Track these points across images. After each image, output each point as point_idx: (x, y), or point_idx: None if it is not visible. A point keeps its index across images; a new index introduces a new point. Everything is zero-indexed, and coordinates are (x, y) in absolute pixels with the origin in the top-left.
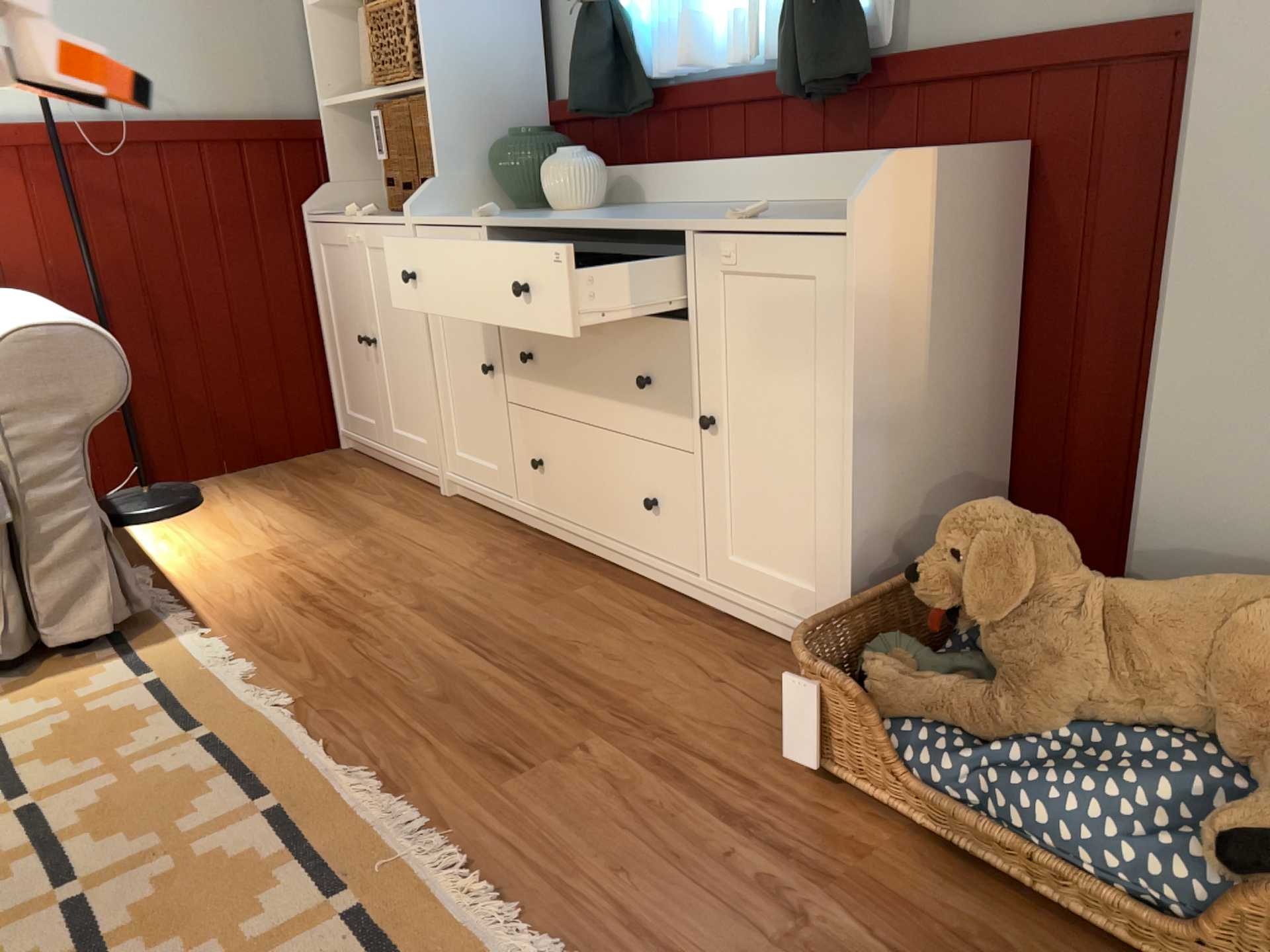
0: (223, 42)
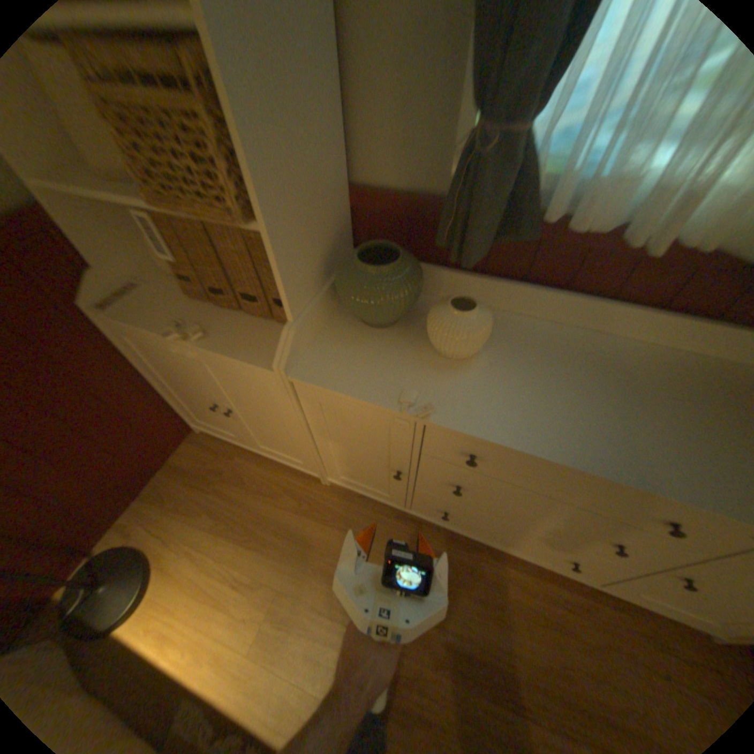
0: None
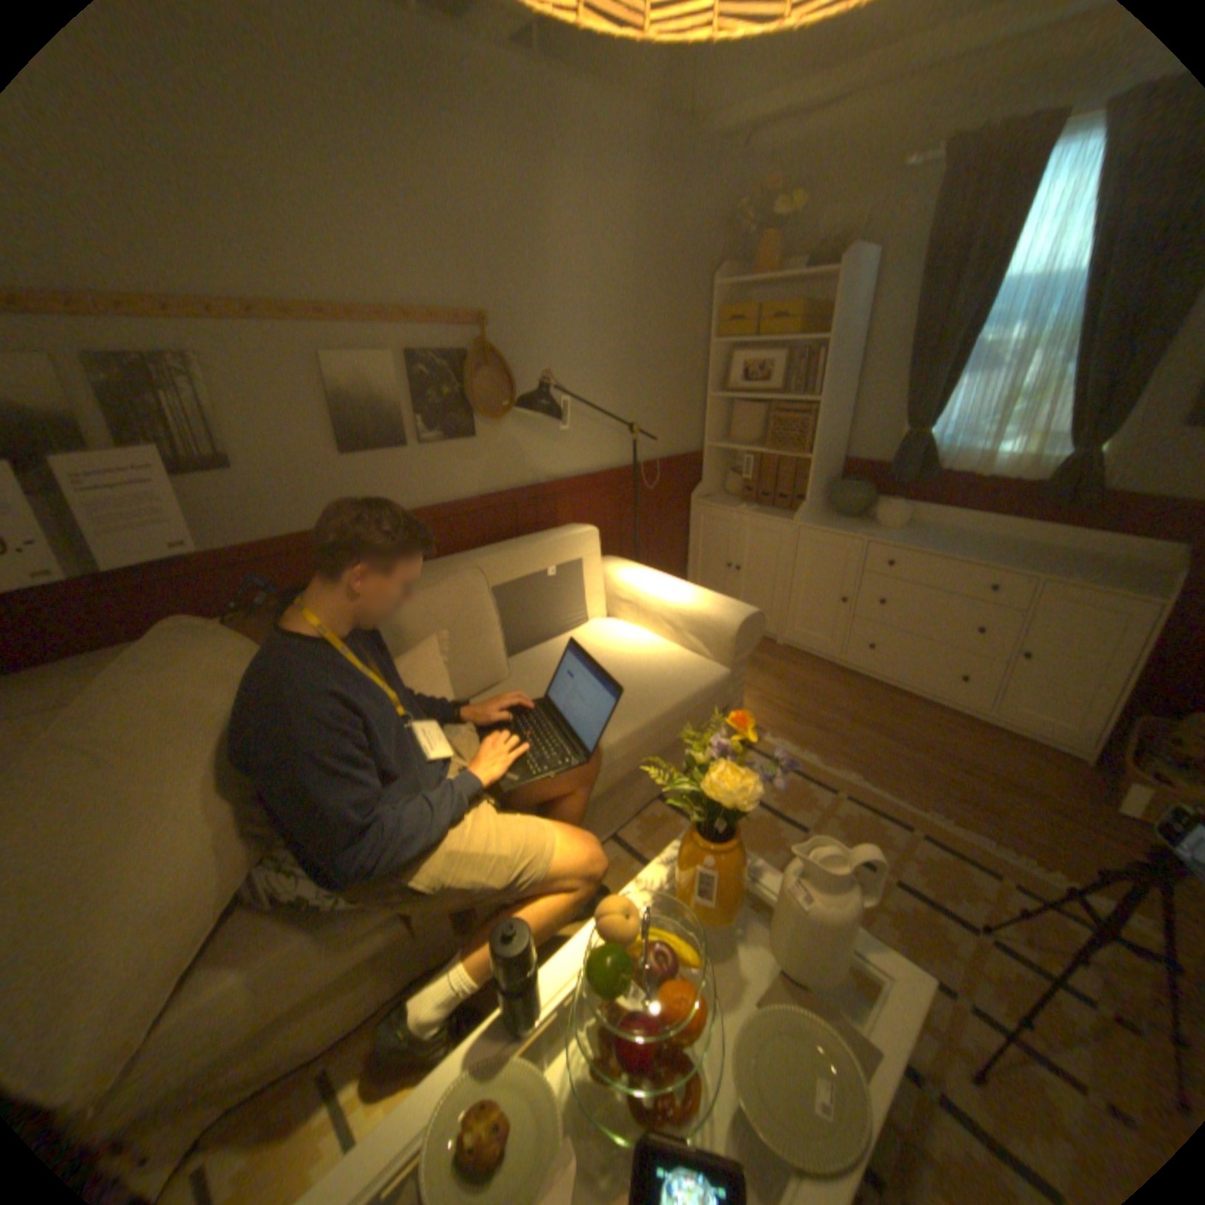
0: (674, 416)
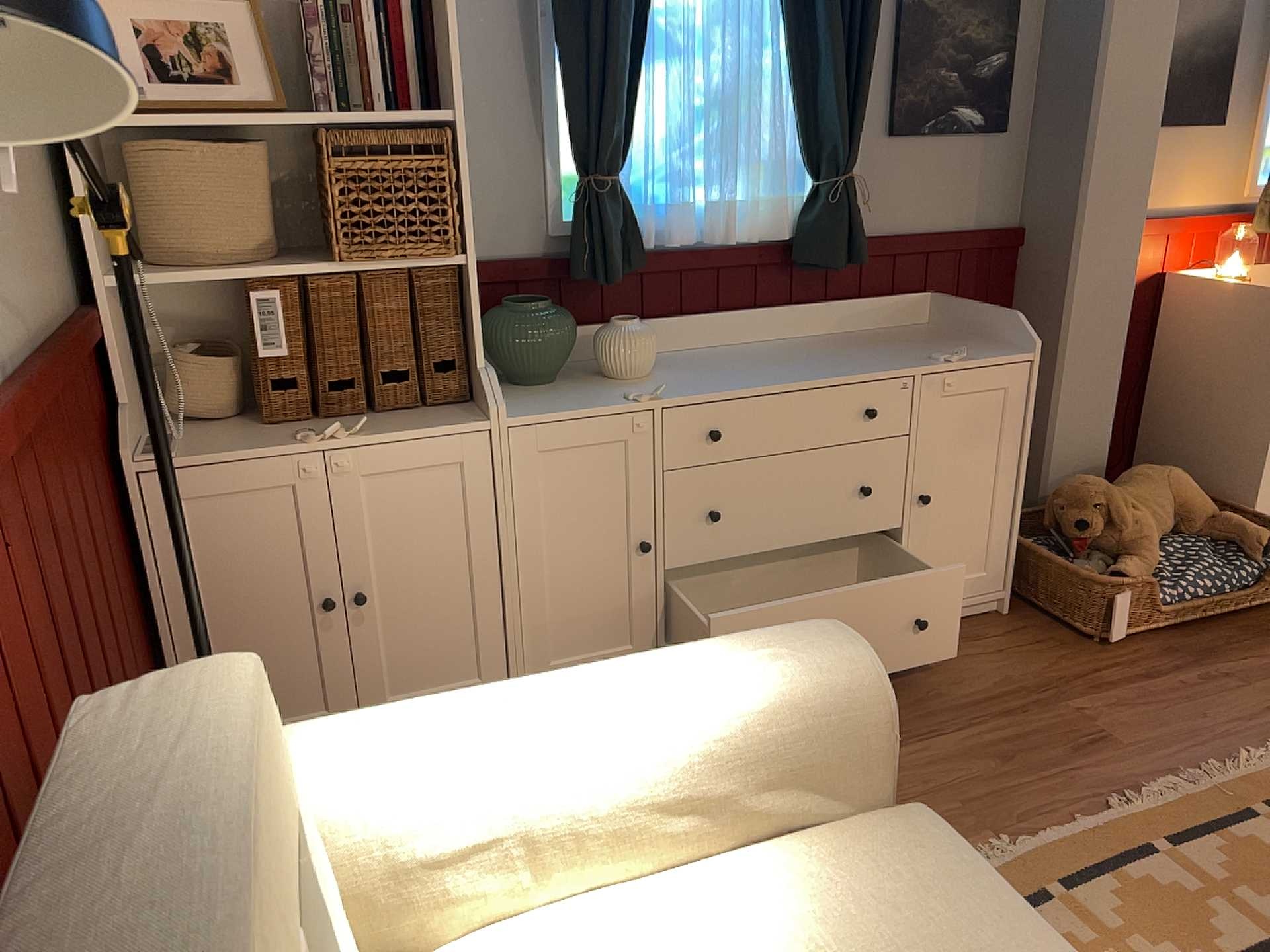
0: (17, 187)
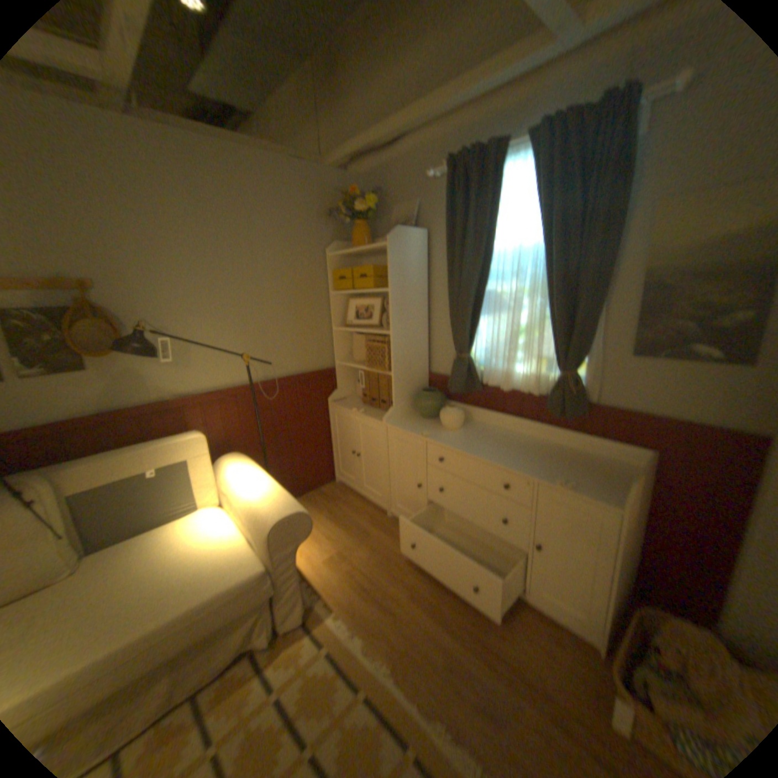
0: (305, 344)
